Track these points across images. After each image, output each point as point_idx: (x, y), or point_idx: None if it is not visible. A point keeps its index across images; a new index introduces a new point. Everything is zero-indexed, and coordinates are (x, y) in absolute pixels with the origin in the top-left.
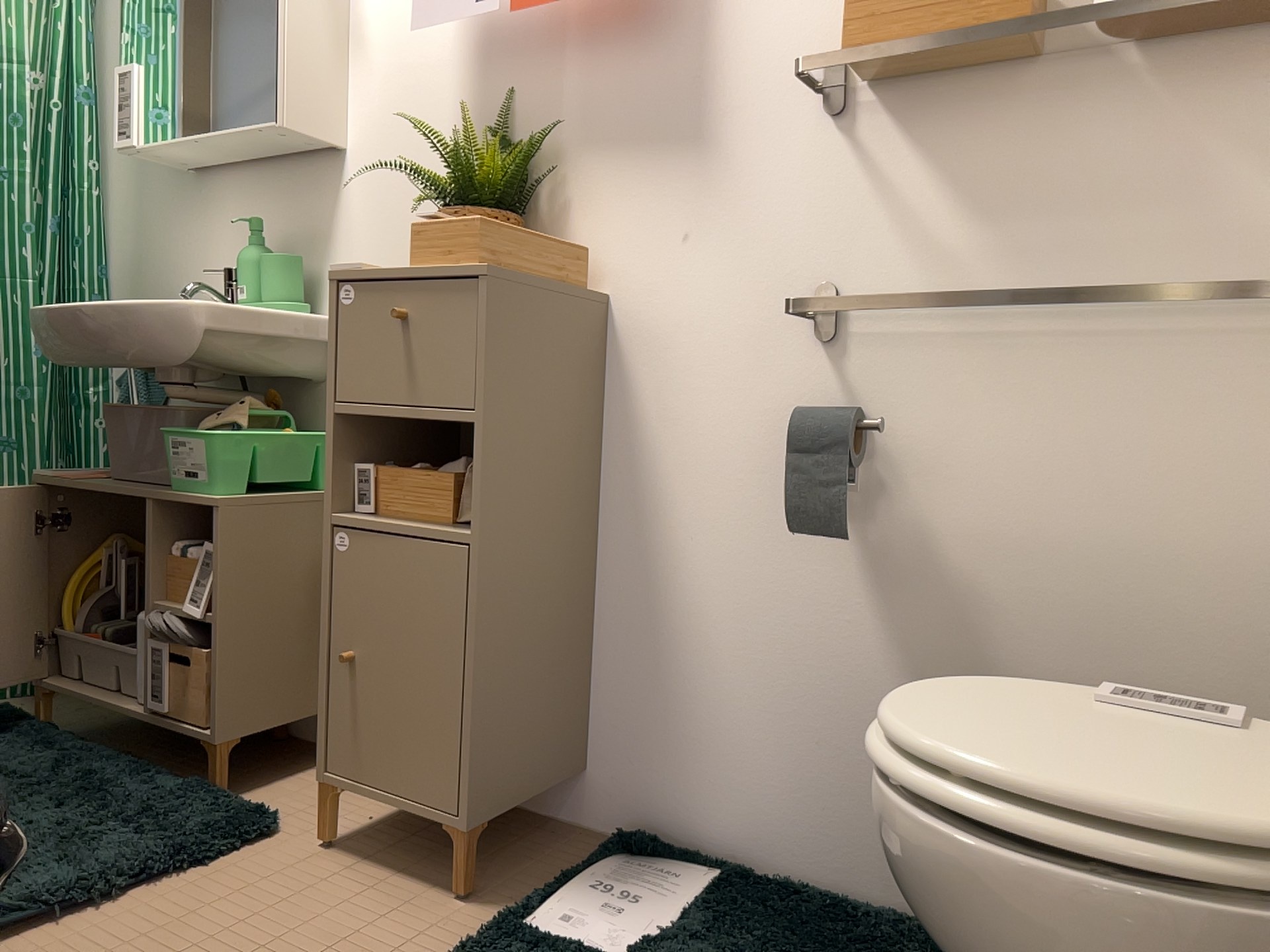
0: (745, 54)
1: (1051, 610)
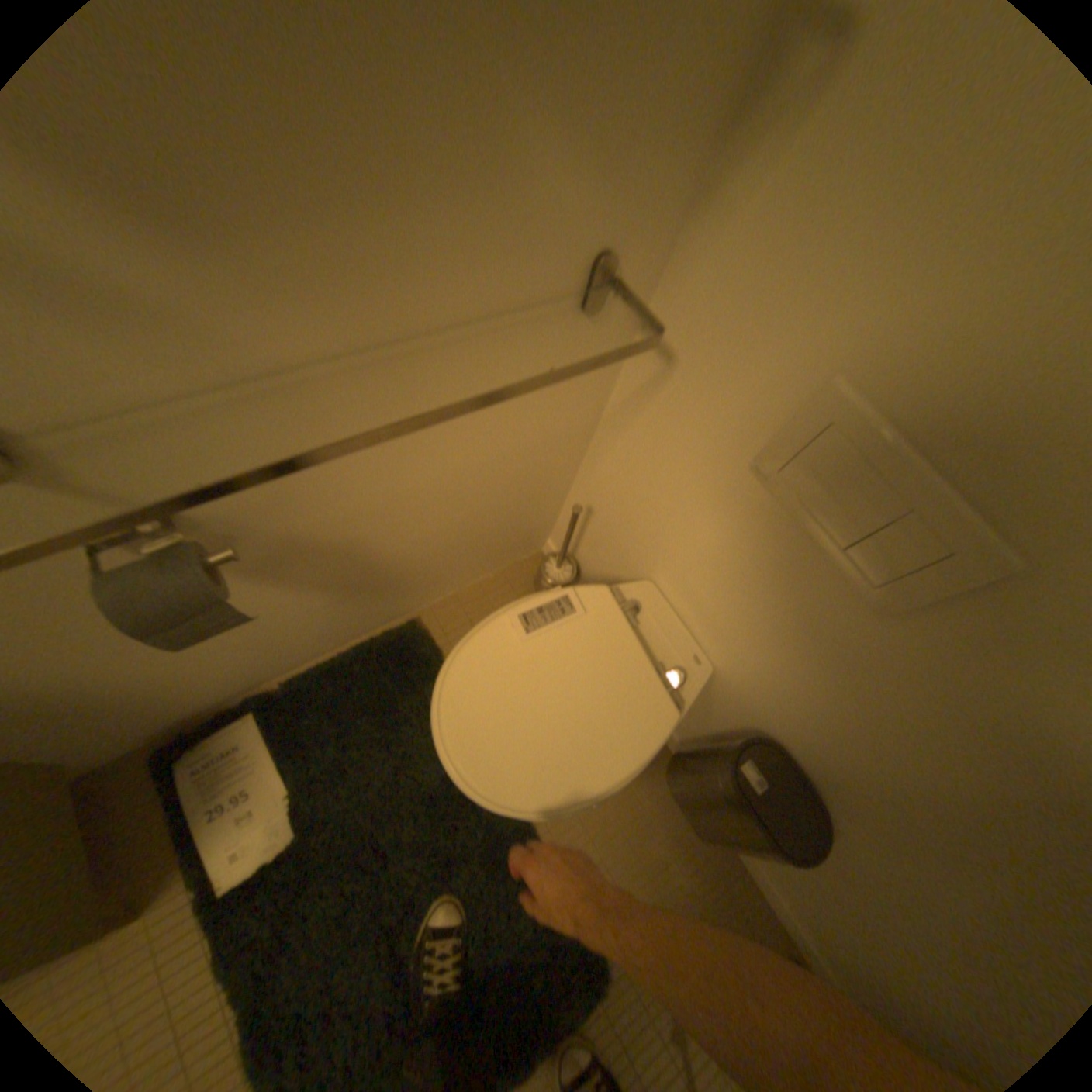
0: None
1: (401, 519)
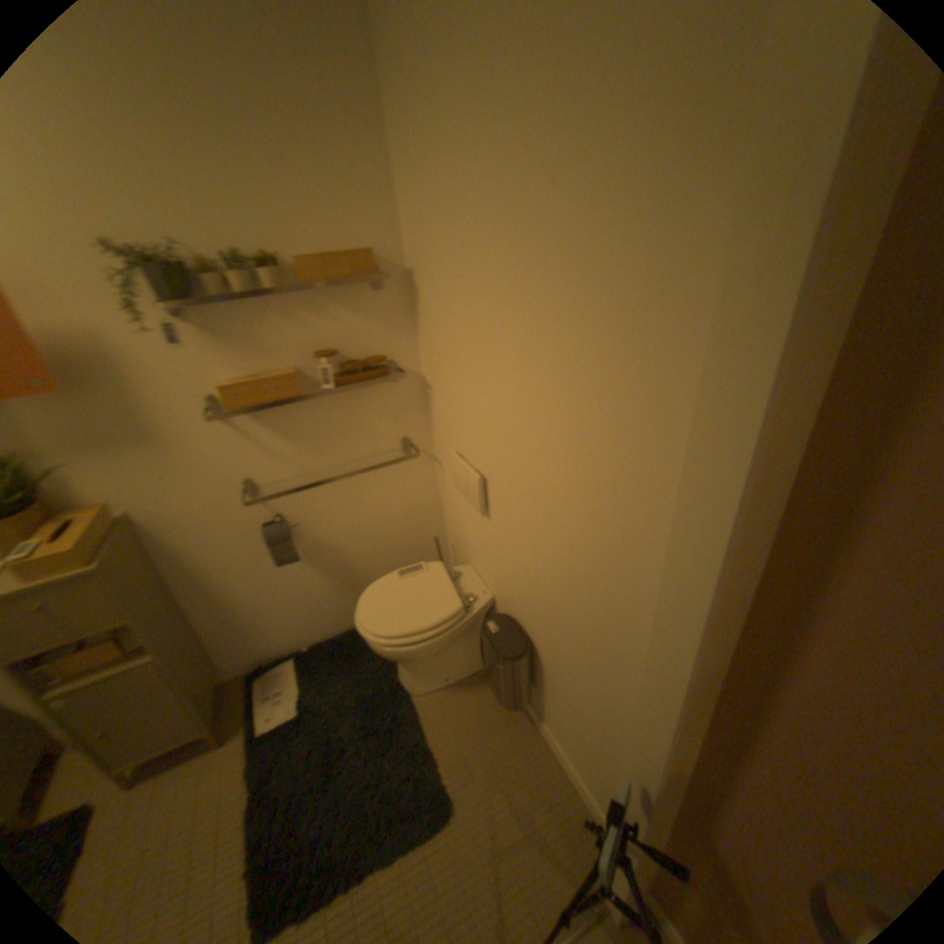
0: (150, 397)
1: (358, 542)
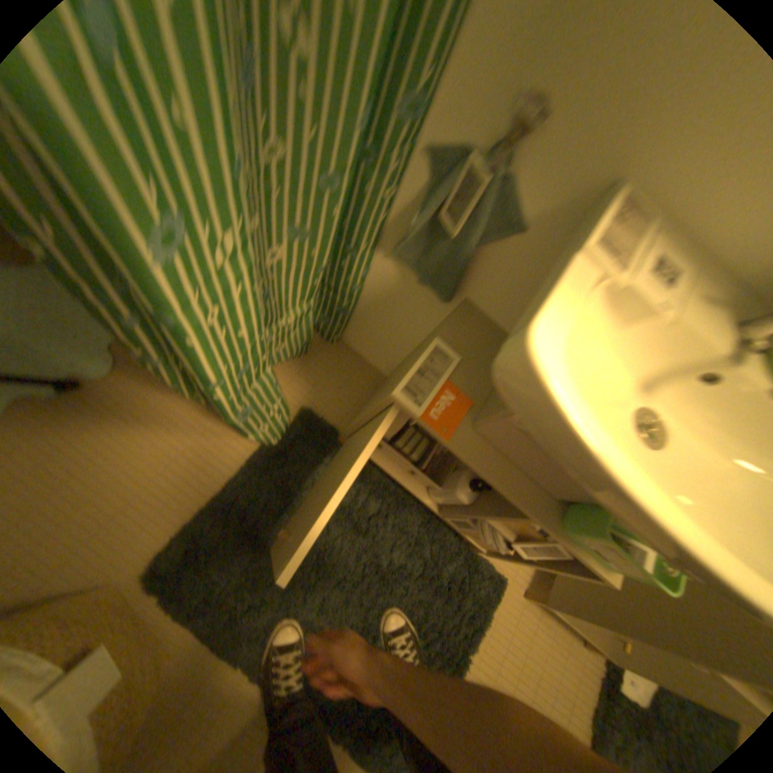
0: None
1: None
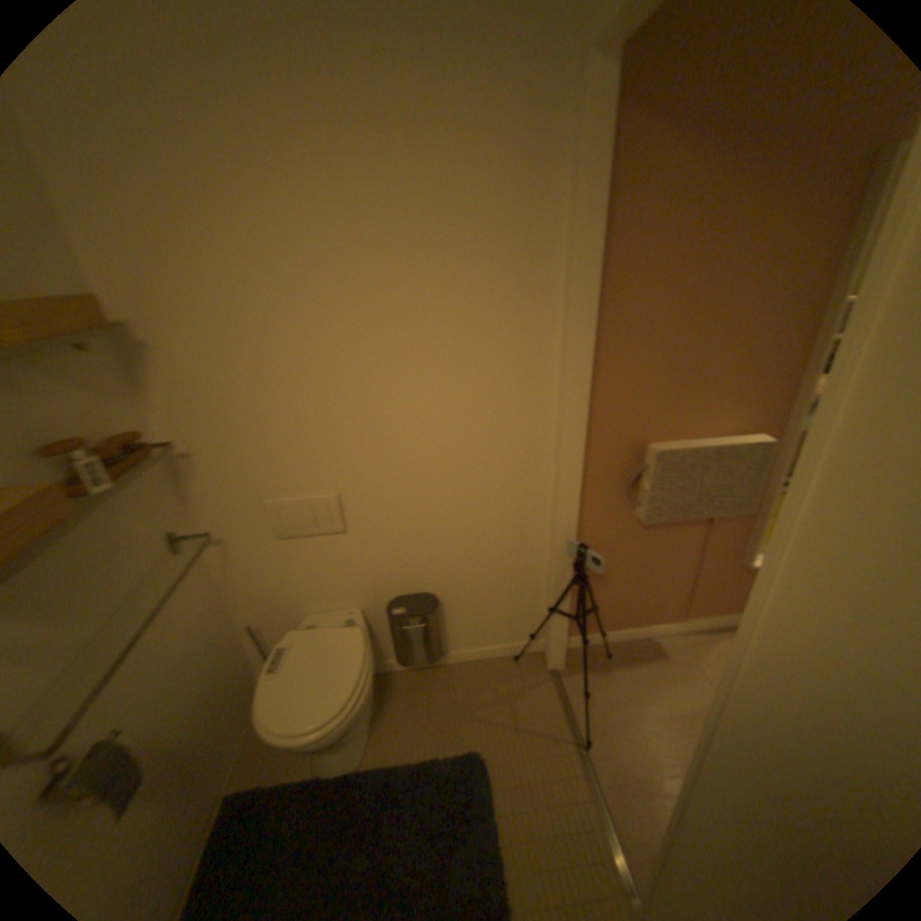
0: None
1: (169, 708)
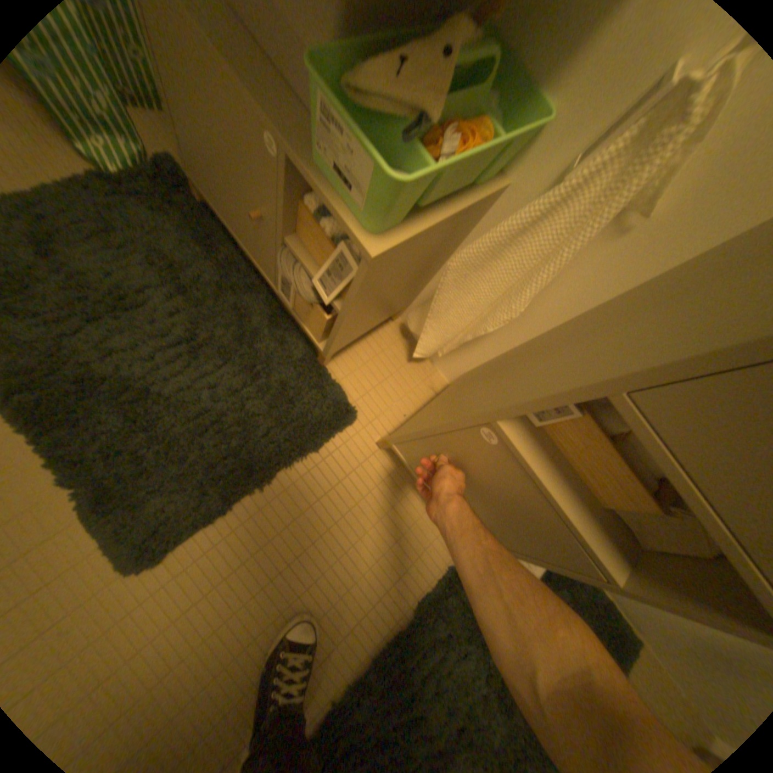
0: None
1: None
